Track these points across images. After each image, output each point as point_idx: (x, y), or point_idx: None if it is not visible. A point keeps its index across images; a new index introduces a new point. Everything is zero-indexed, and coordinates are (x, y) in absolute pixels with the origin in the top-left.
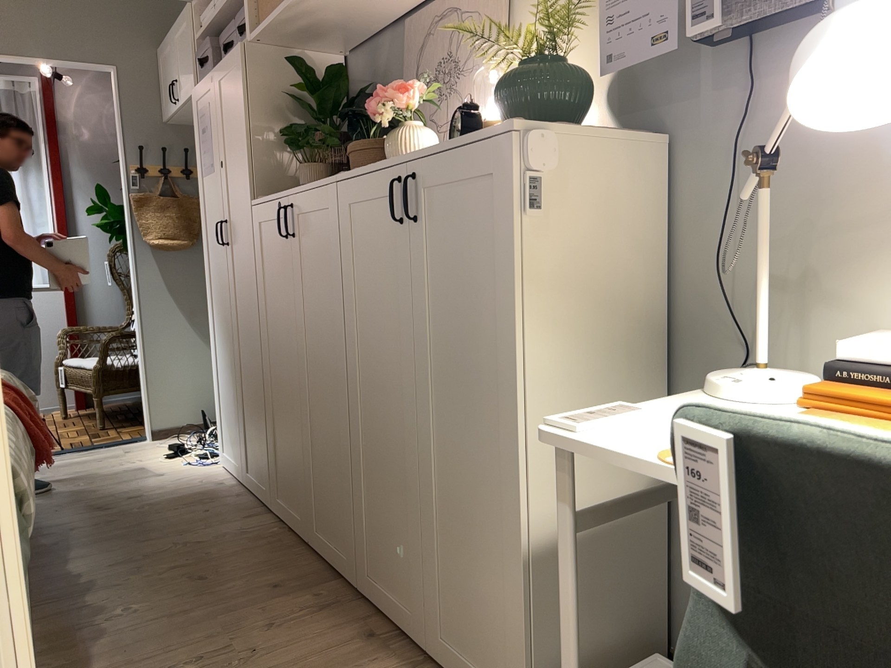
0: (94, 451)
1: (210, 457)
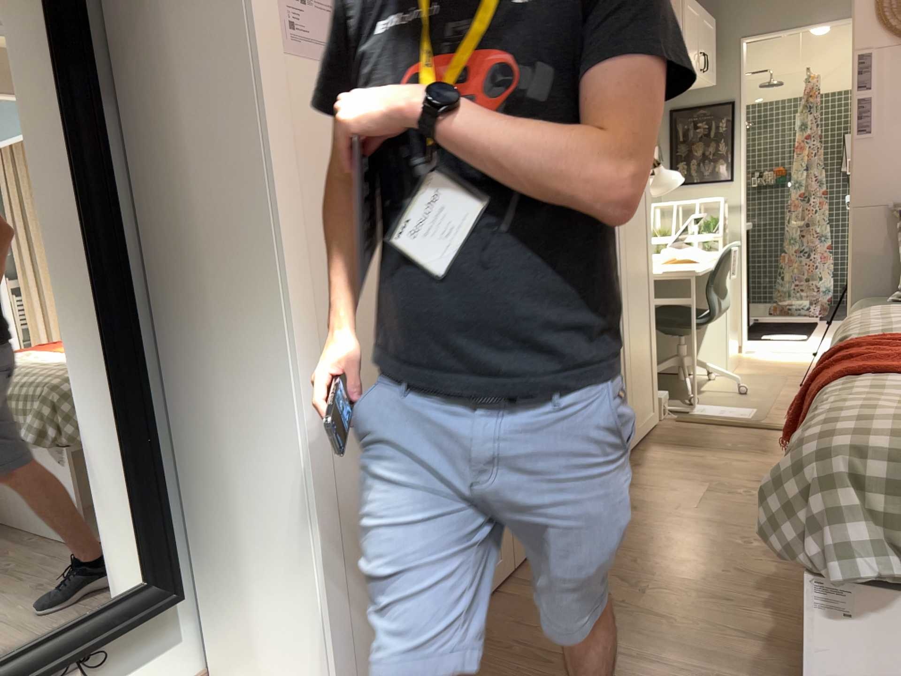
0: None
1: None
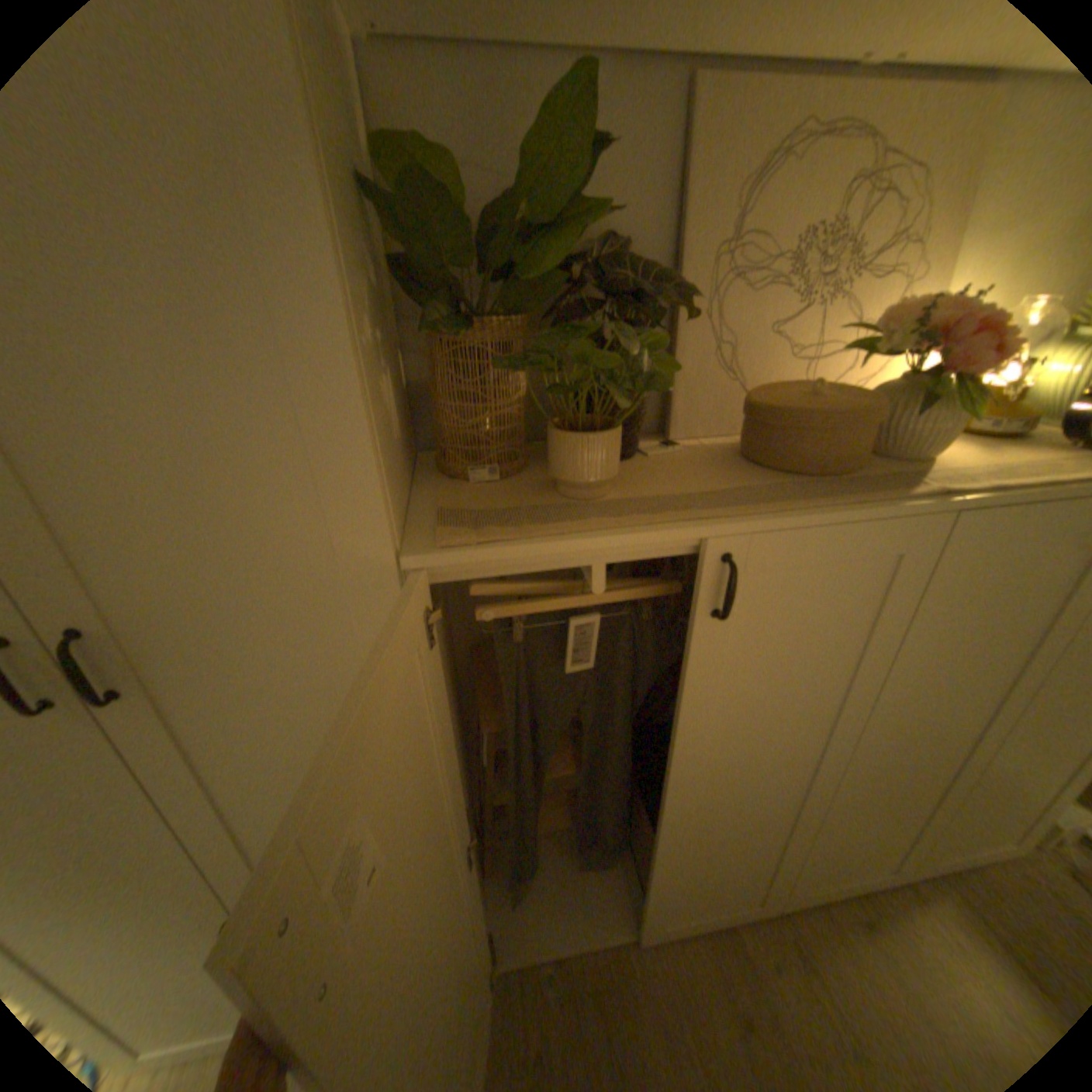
0: None
1: None
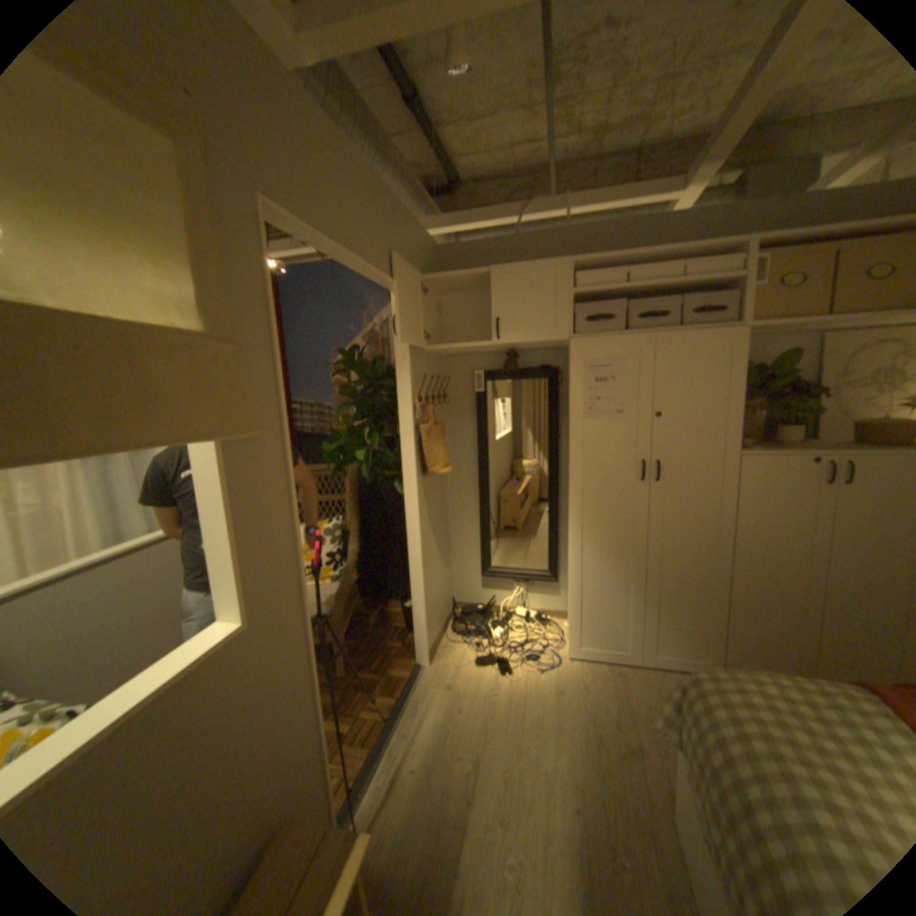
0: (415, 706)
1: (535, 658)
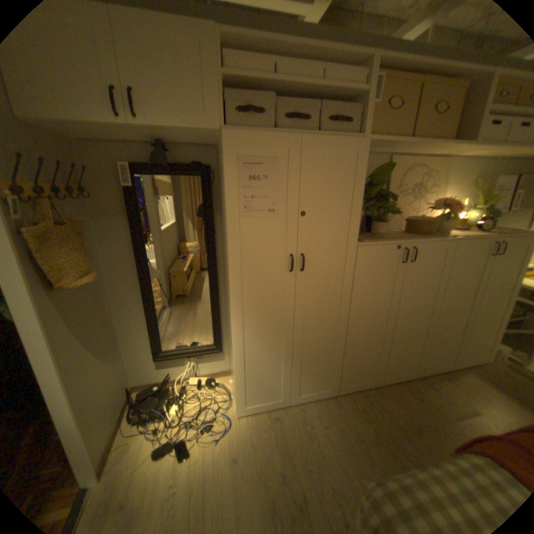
0: None
1: (209, 425)
